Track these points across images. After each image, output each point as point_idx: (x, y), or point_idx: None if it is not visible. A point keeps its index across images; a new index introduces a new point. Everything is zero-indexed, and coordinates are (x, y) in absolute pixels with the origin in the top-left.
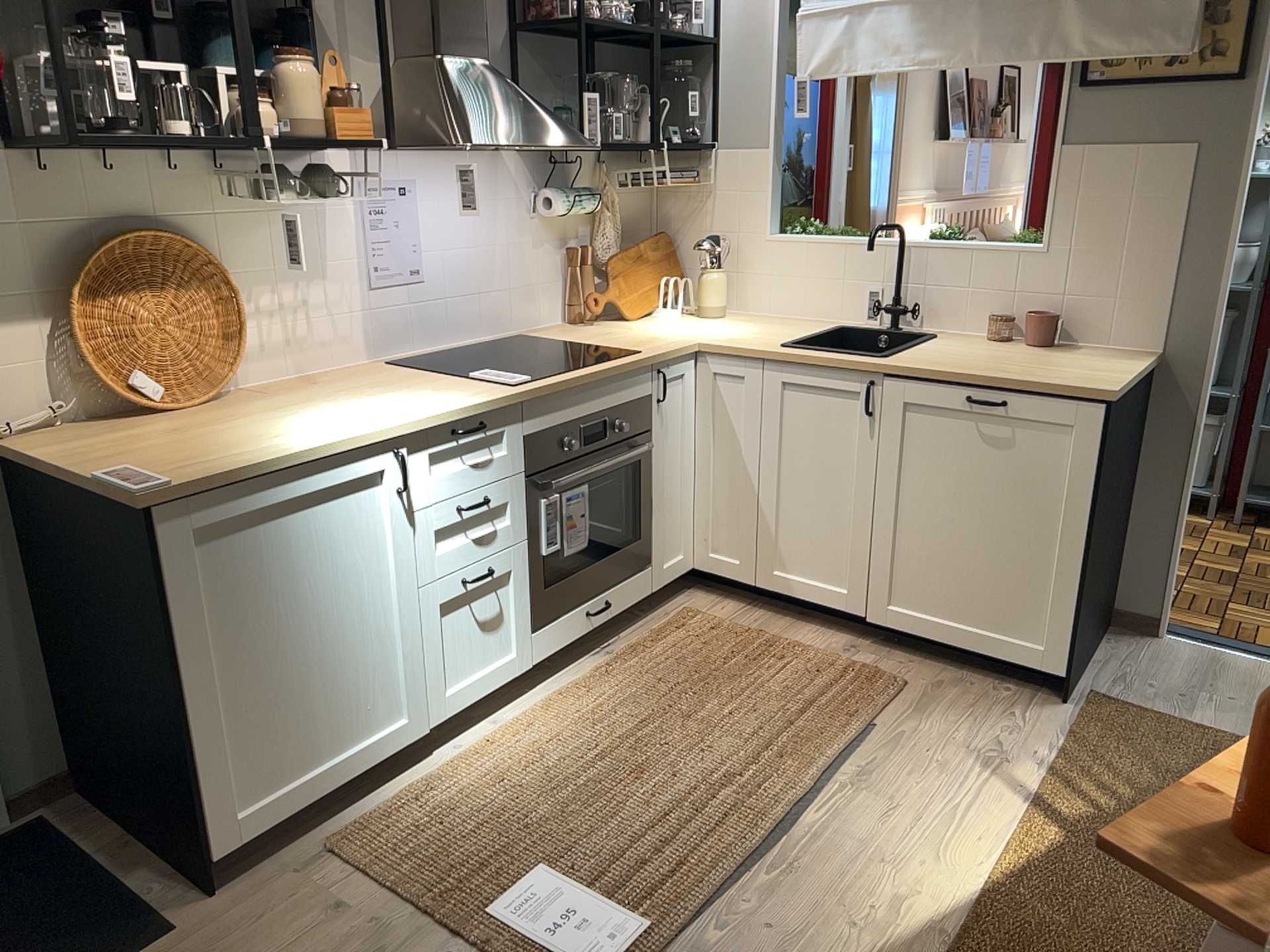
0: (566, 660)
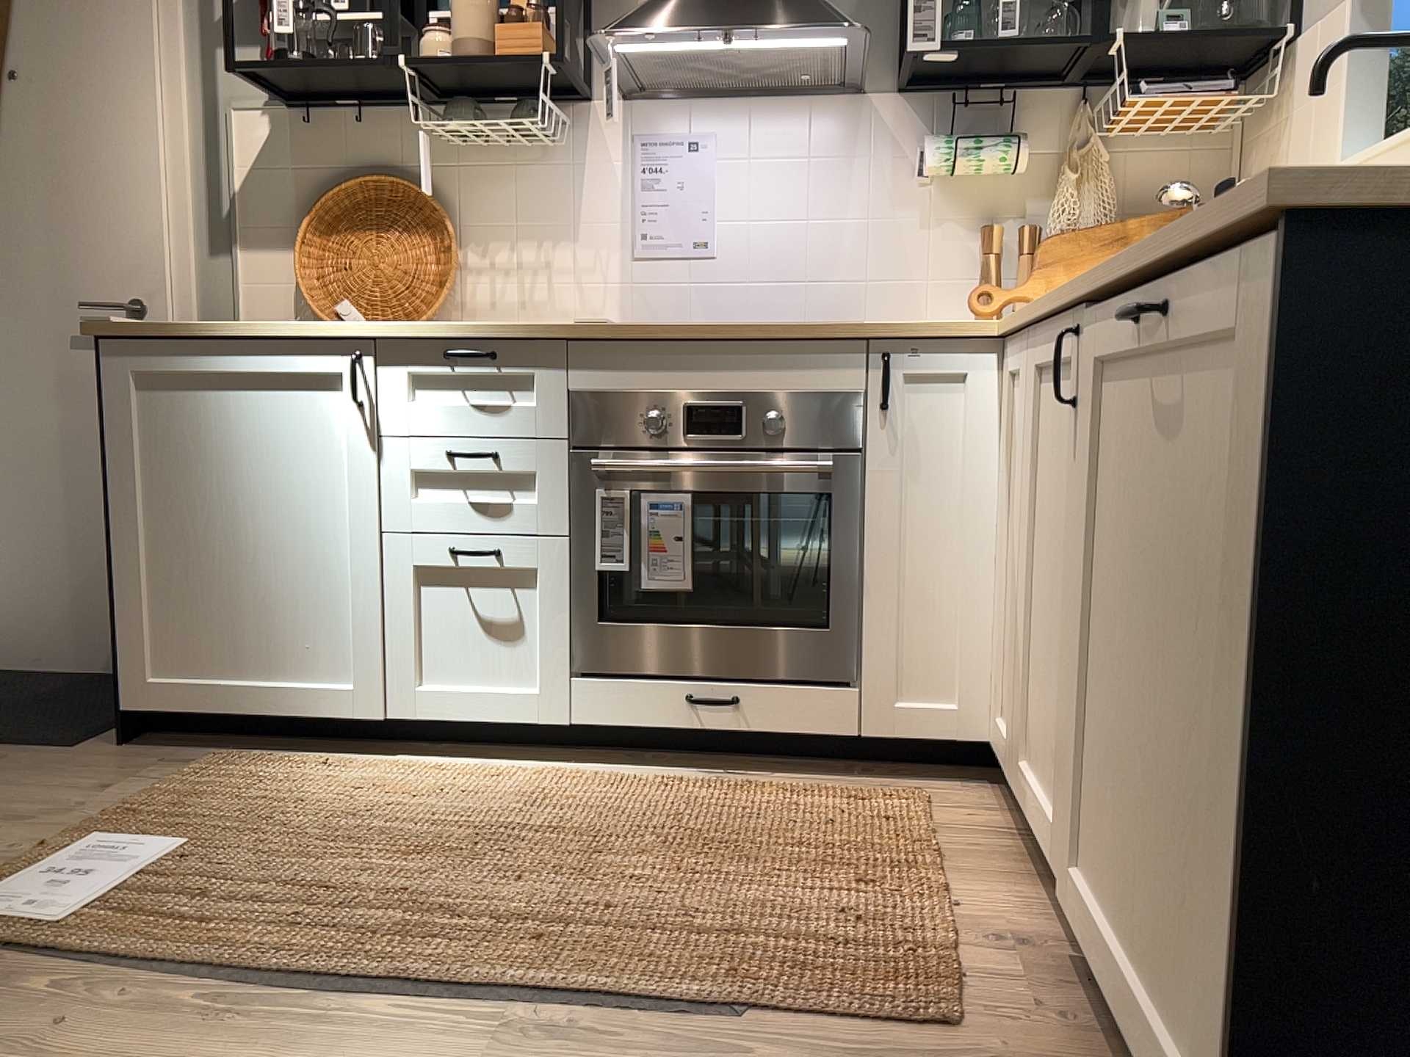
0: (672, 765)
